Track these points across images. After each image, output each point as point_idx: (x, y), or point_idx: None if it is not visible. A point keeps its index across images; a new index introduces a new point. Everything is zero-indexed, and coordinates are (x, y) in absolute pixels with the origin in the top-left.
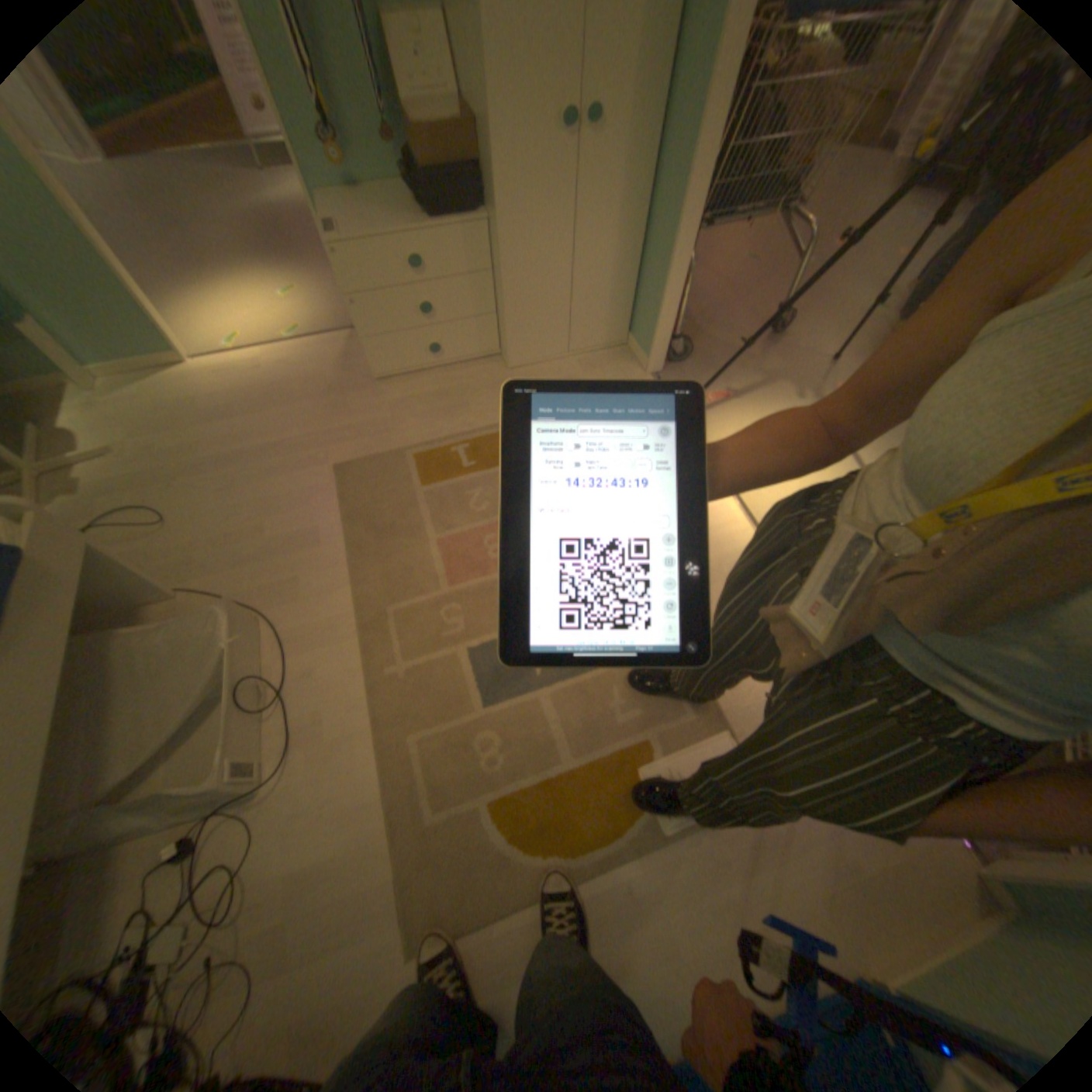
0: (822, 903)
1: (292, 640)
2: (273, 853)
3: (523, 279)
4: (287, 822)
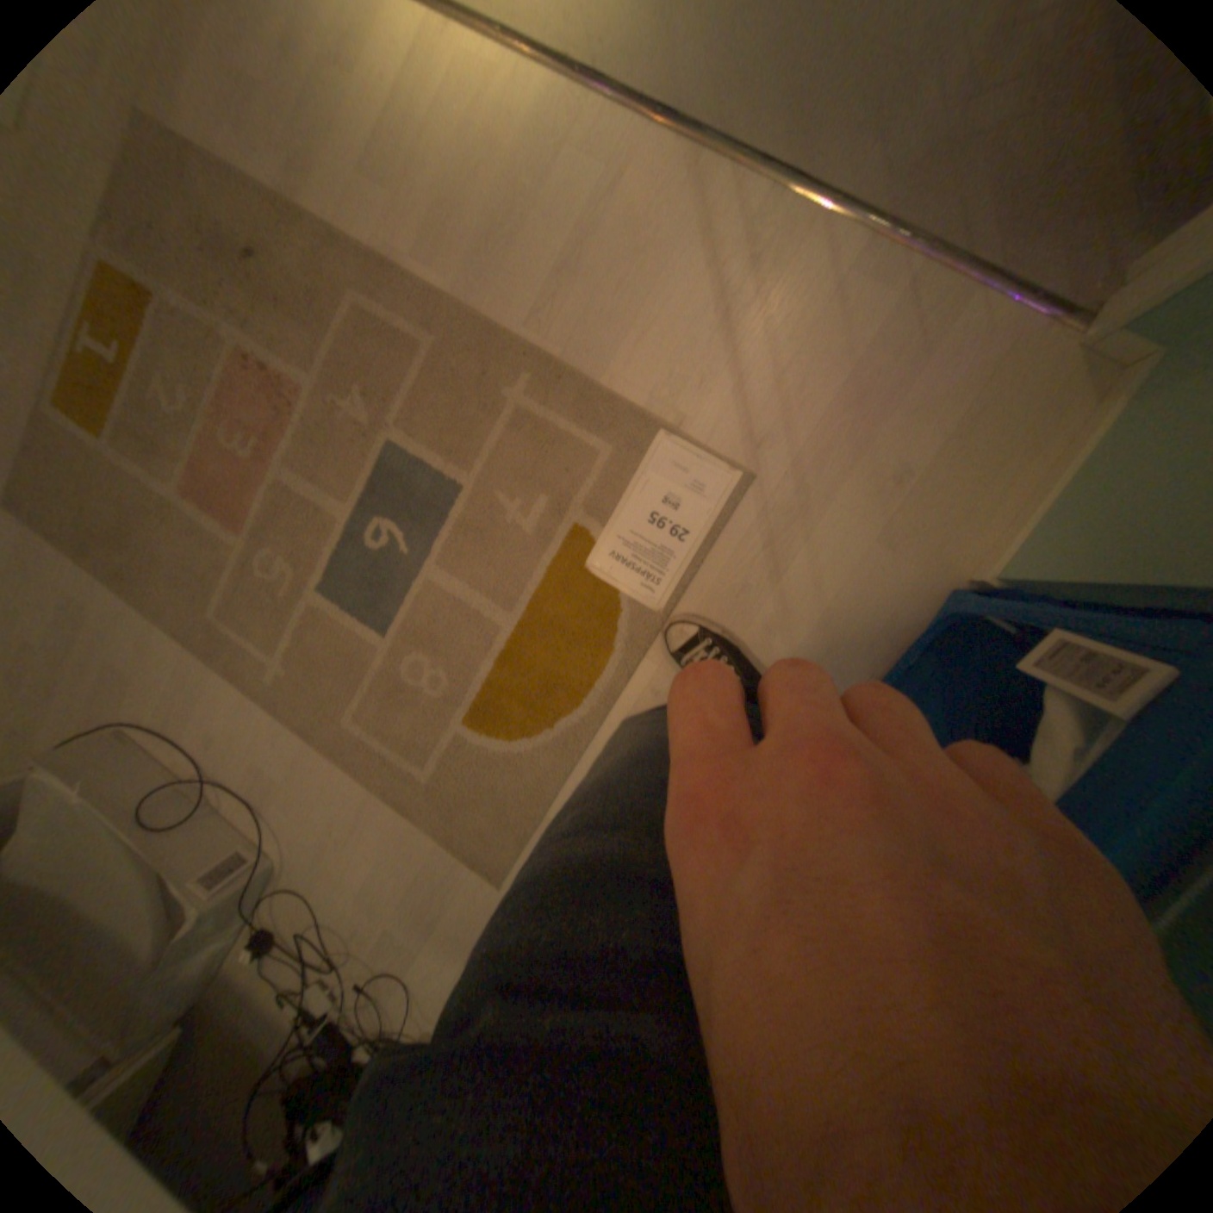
0: (876, 543)
1: (161, 720)
2: (325, 891)
3: None
4: (313, 863)
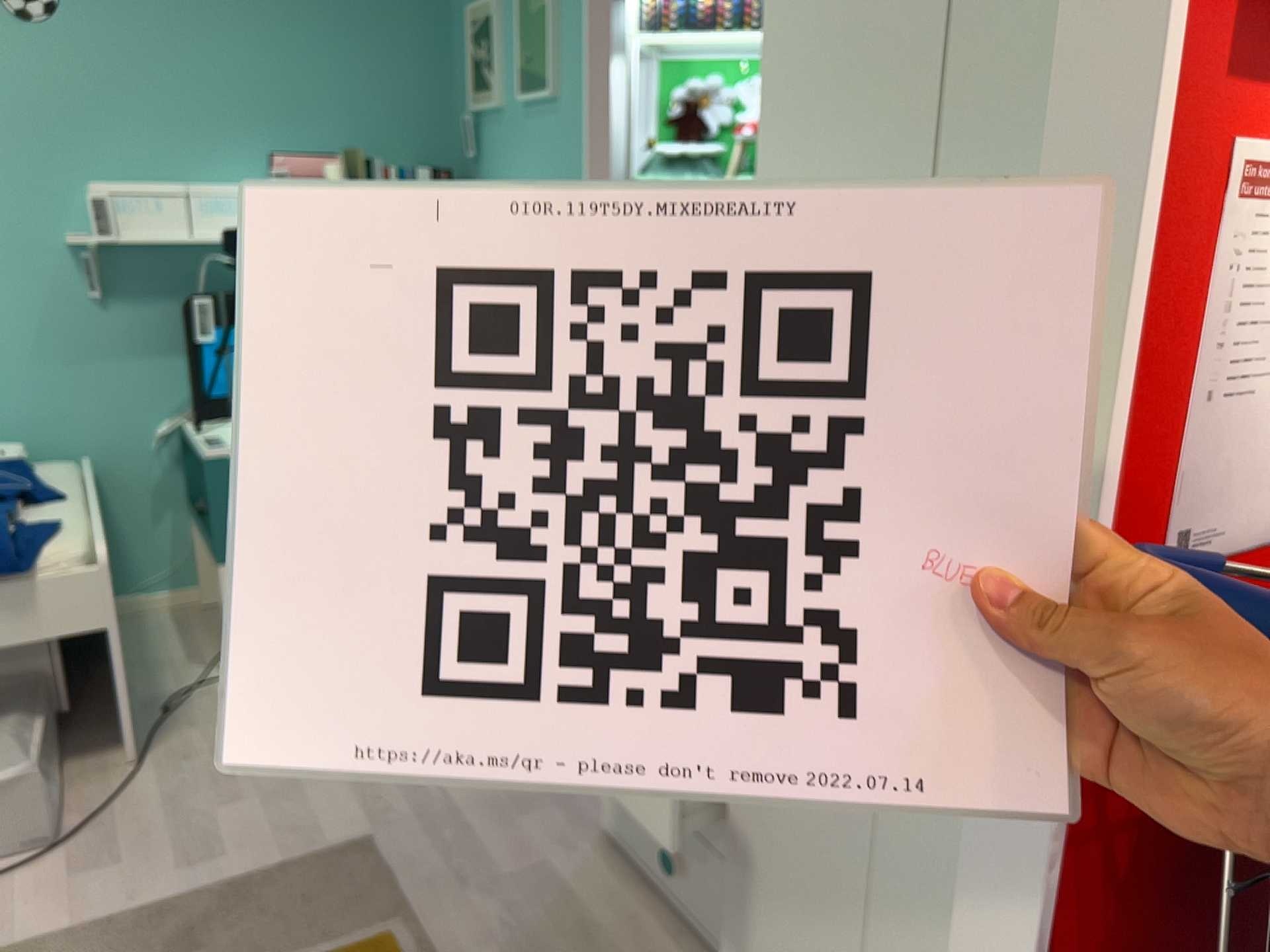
0: None
1: None
2: None
3: (767, 864)
4: None
